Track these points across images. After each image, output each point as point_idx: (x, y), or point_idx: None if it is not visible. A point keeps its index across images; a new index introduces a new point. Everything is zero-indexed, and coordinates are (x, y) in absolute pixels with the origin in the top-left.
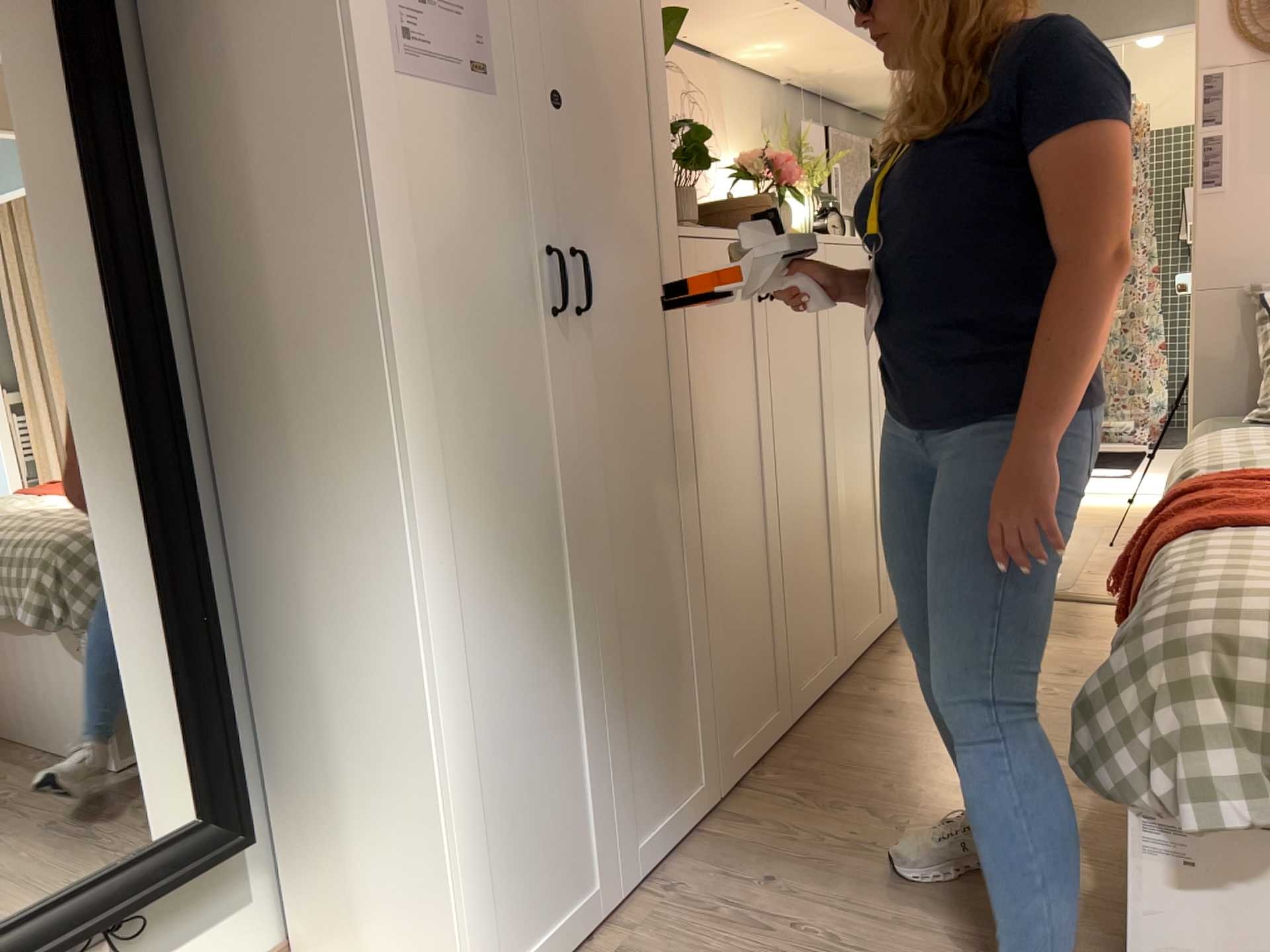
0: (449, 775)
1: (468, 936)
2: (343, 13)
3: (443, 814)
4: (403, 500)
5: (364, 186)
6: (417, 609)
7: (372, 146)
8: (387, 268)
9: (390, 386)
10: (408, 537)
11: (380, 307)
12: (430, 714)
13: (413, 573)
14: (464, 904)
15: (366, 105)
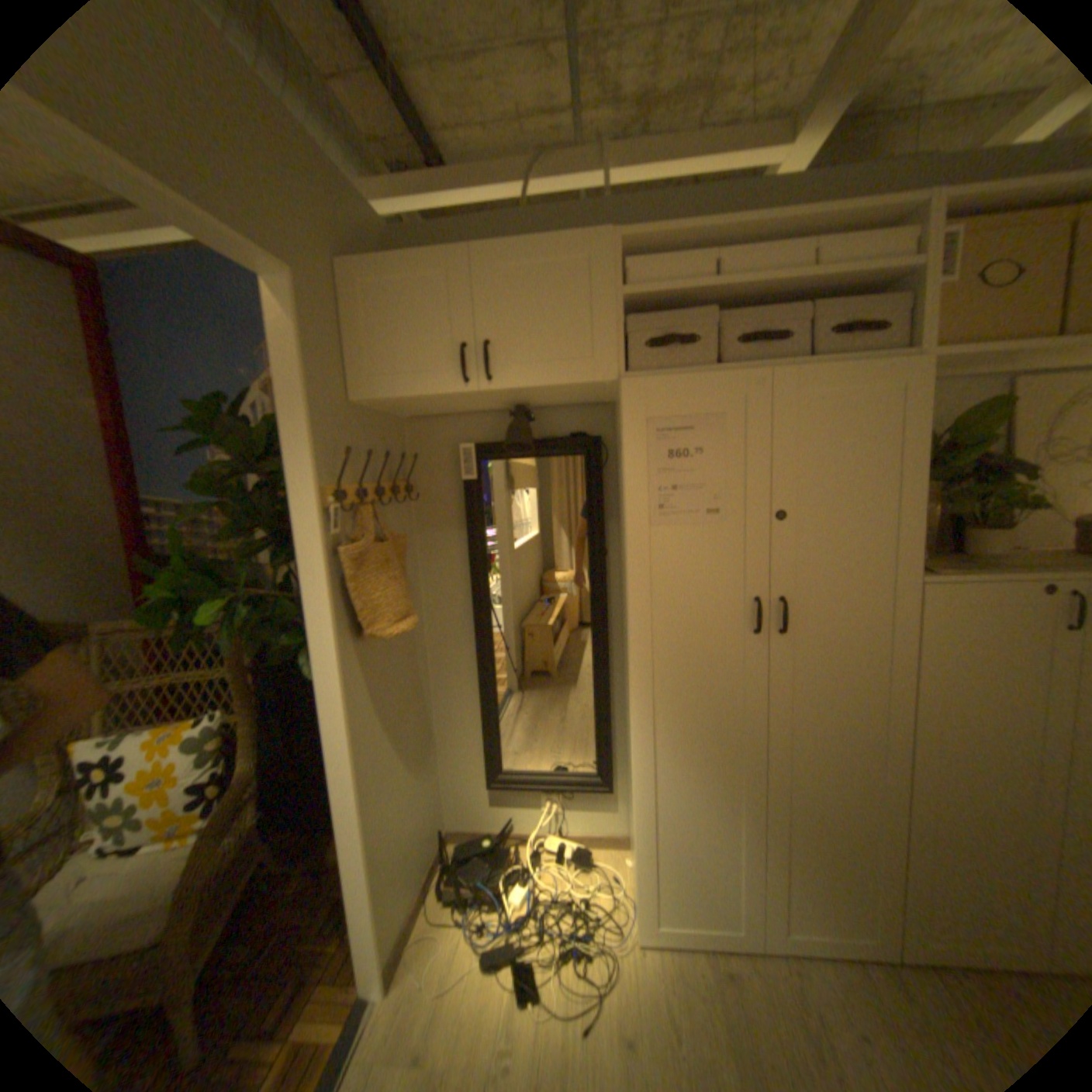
0: (643, 828)
1: (645, 898)
2: (626, 511)
3: (637, 842)
4: (633, 709)
5: (628, 580)
6: (634, 755)
7: (635, 563)
8: (637, 613)
9: (631, 662)
10: (633, 725)
11: (630, 630)
12: (635, 799)
13: (634, 740)
14: (645, 885)
15: (635, 546)
